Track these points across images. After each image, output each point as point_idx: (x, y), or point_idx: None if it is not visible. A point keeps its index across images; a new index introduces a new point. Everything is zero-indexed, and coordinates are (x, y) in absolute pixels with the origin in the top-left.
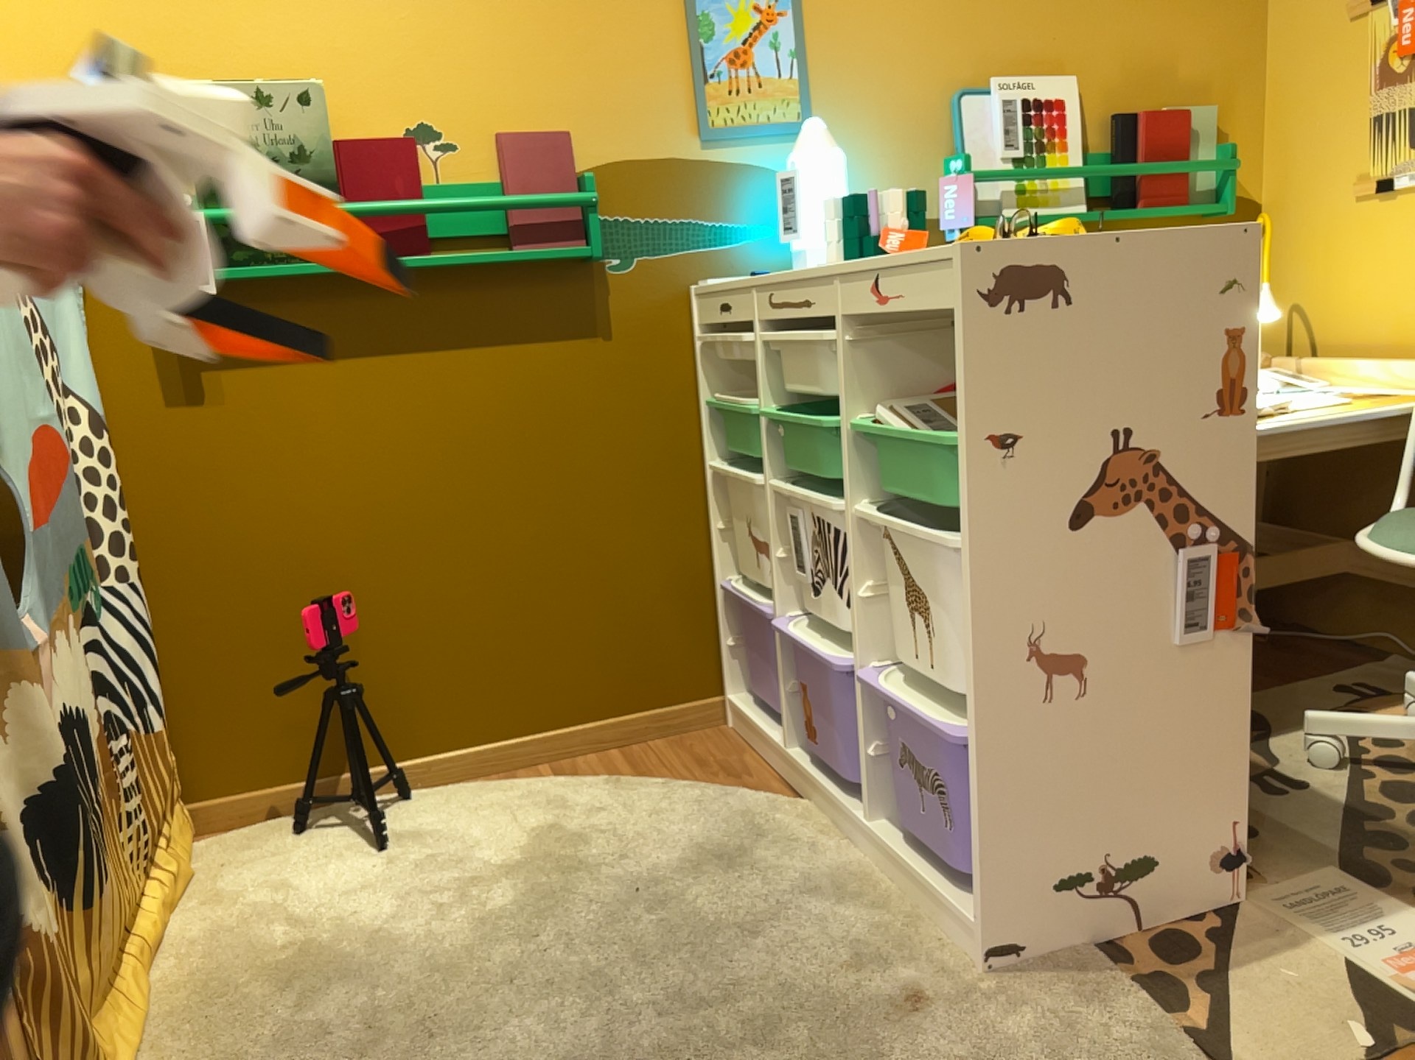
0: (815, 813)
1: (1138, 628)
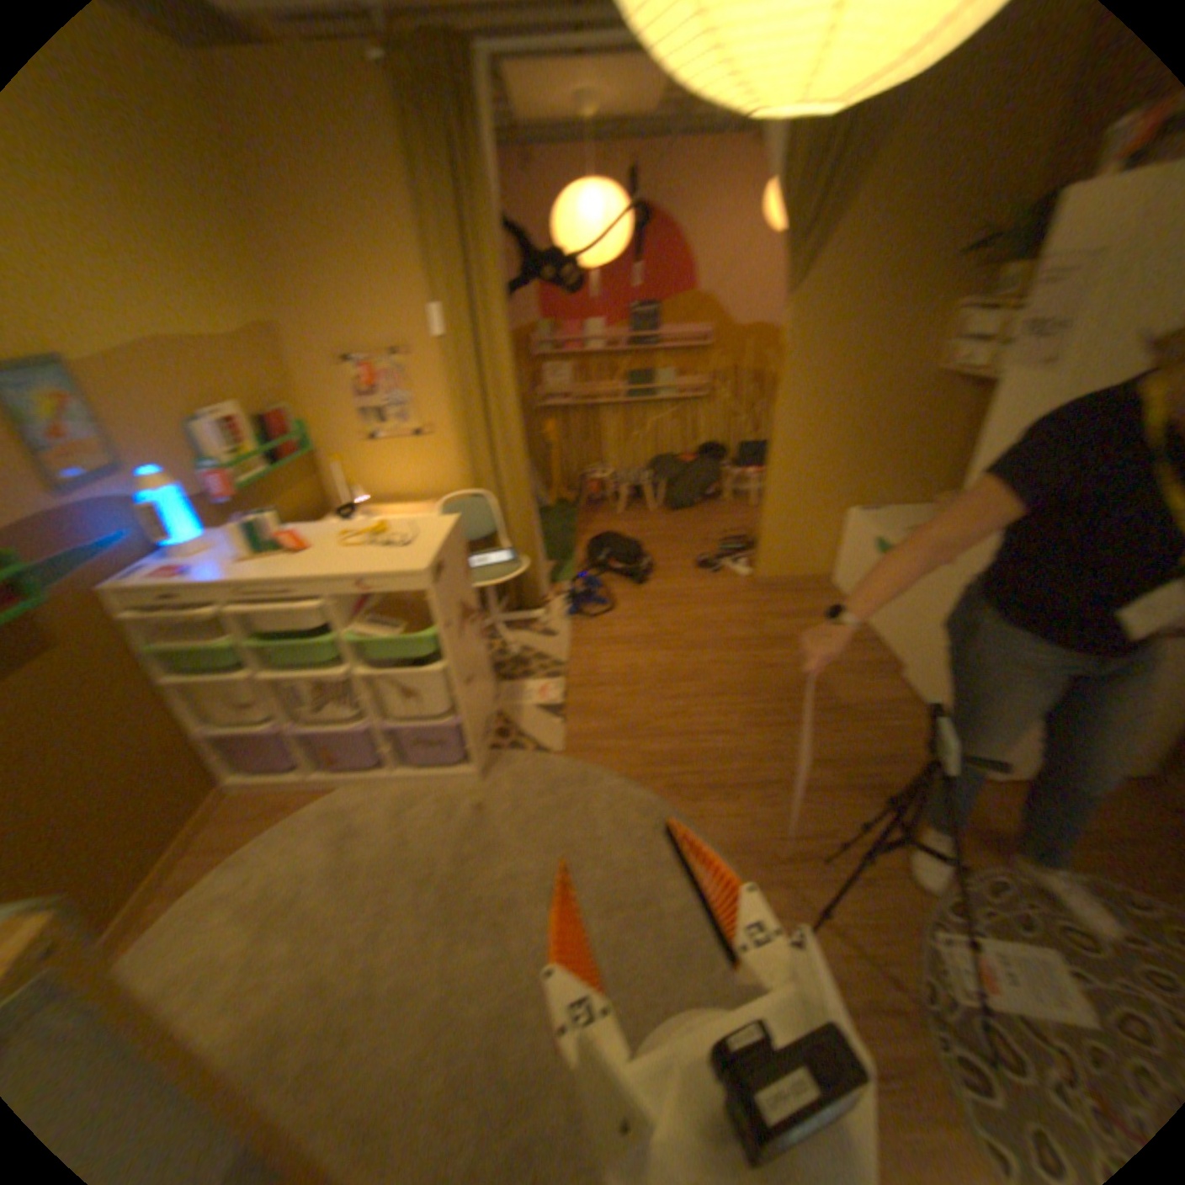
0: (350, 788)
1: (475, 653)
